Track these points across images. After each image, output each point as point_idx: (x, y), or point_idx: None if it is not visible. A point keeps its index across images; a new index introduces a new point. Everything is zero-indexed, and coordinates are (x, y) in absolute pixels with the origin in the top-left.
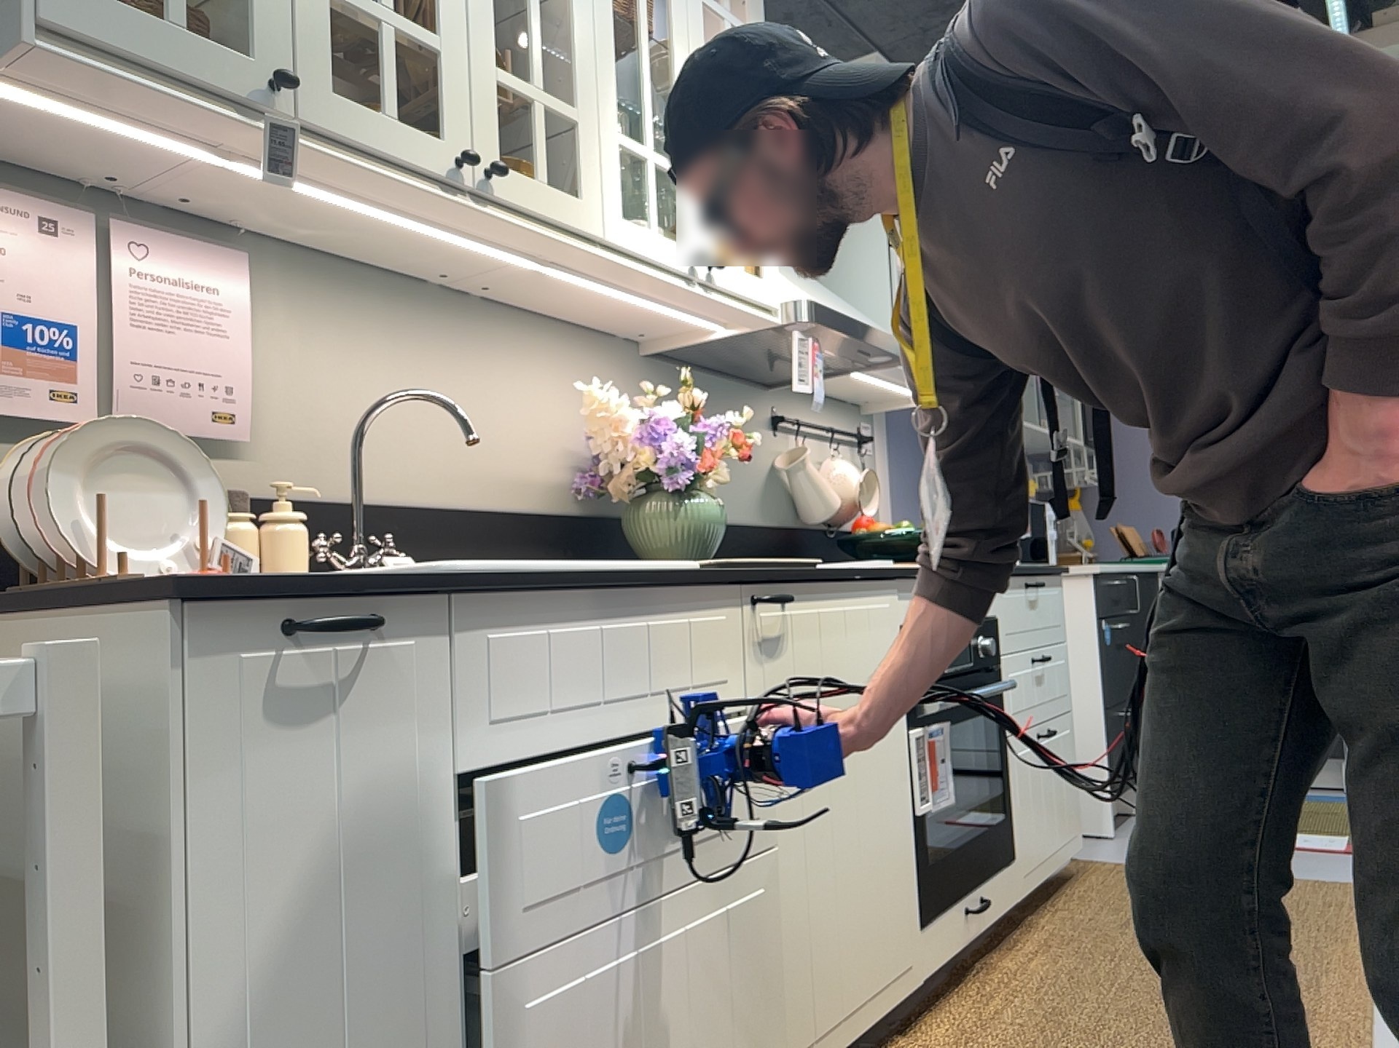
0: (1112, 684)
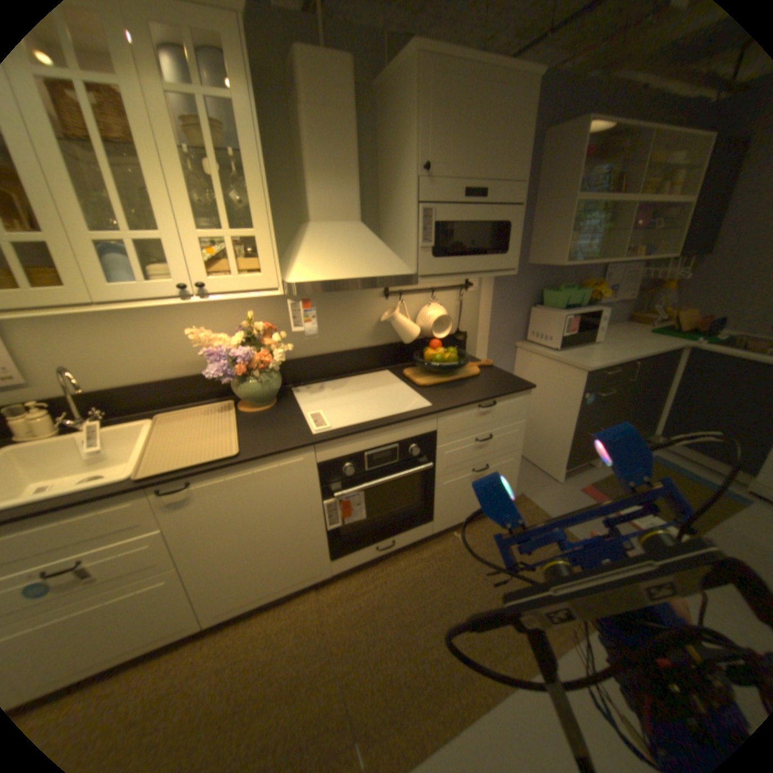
0: (581, 424)
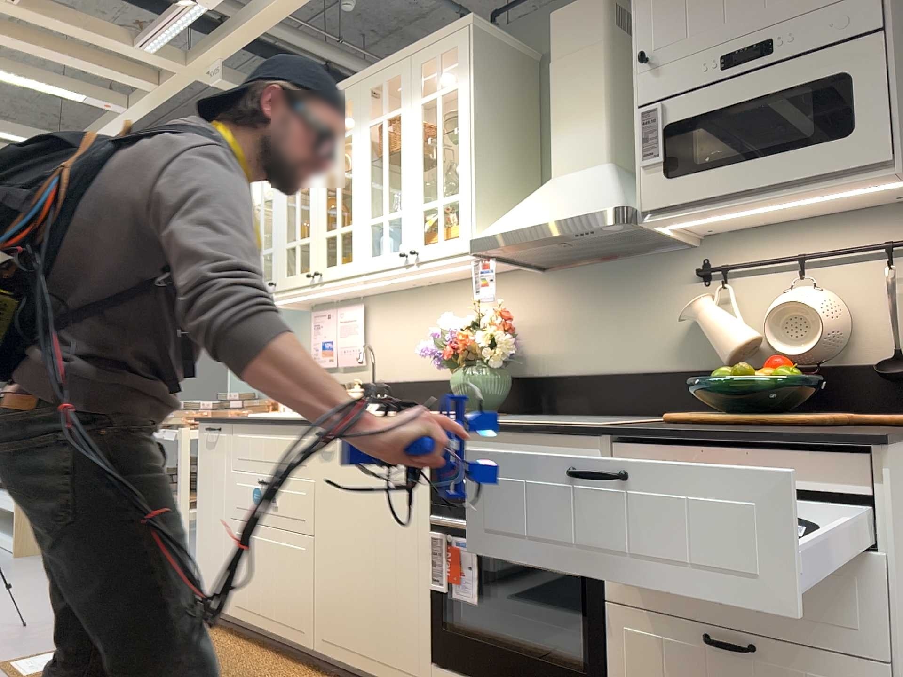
0: None
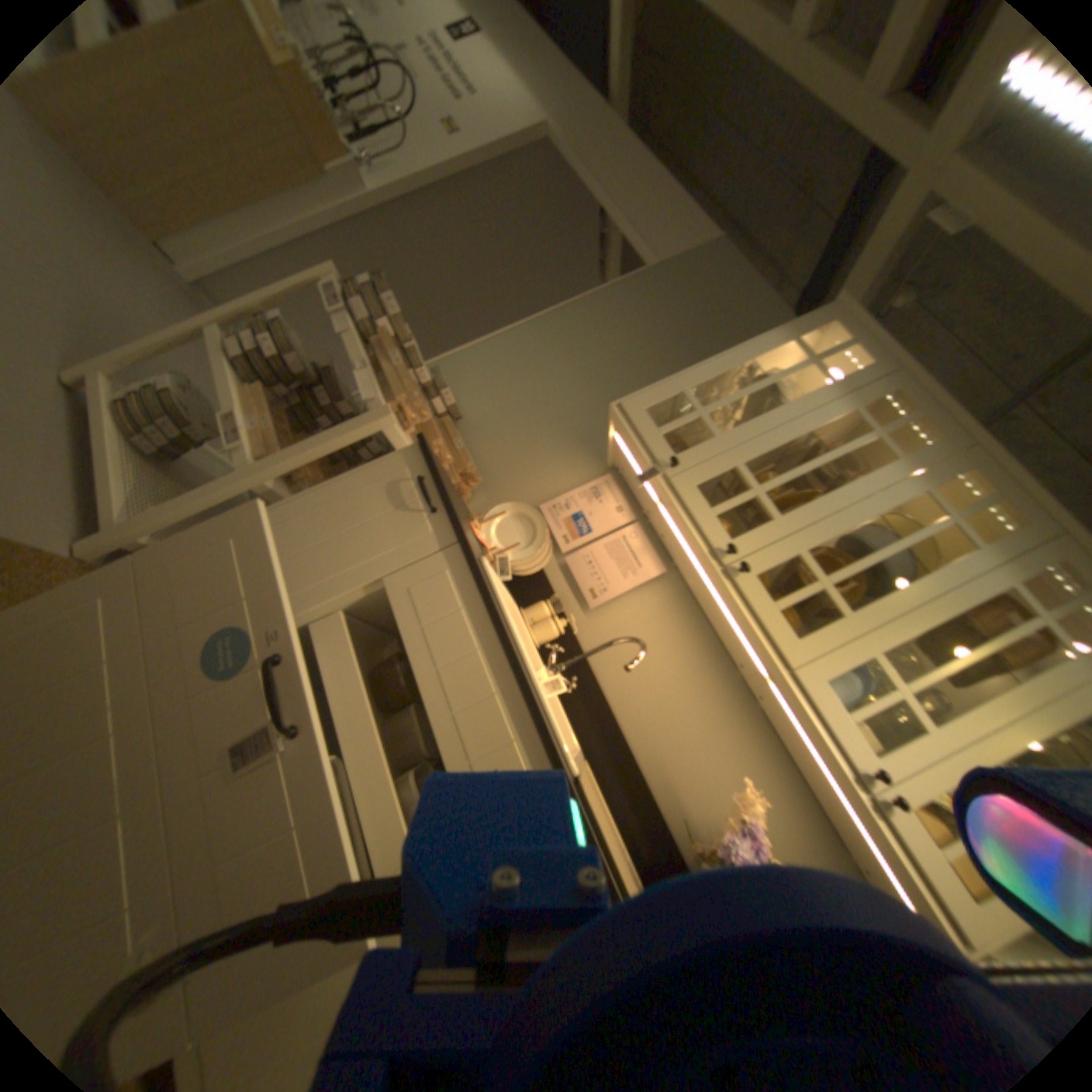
0: None
